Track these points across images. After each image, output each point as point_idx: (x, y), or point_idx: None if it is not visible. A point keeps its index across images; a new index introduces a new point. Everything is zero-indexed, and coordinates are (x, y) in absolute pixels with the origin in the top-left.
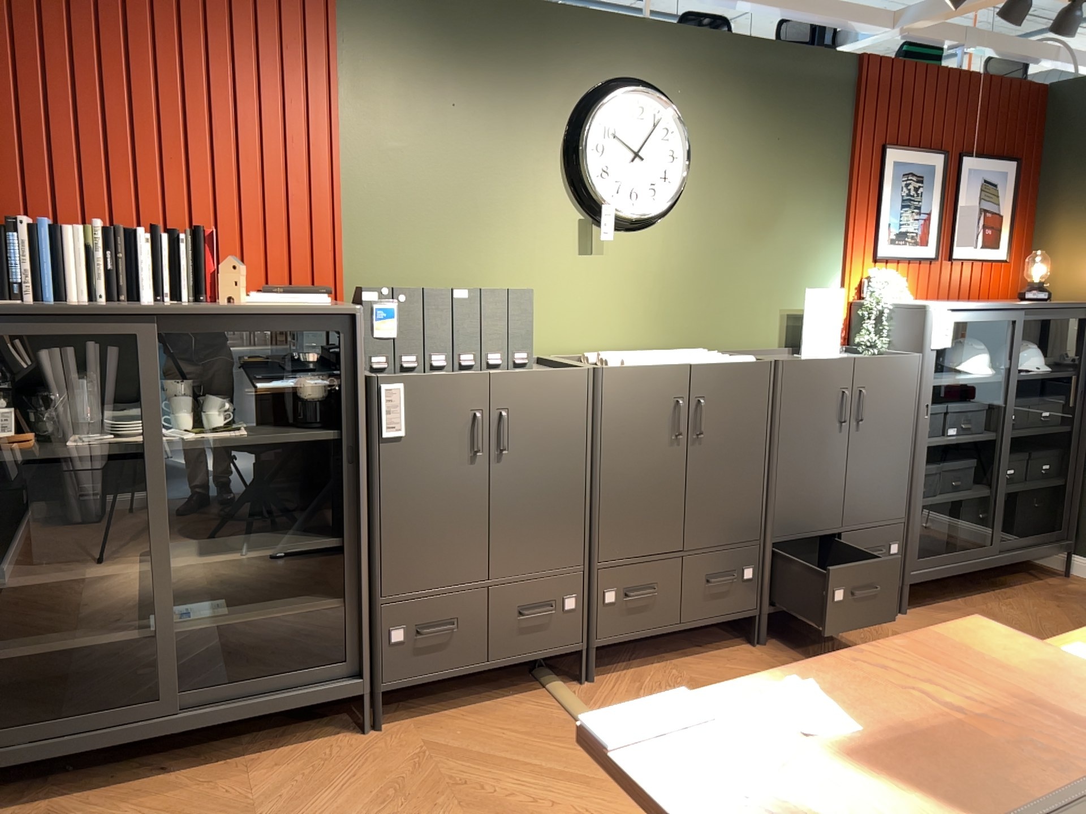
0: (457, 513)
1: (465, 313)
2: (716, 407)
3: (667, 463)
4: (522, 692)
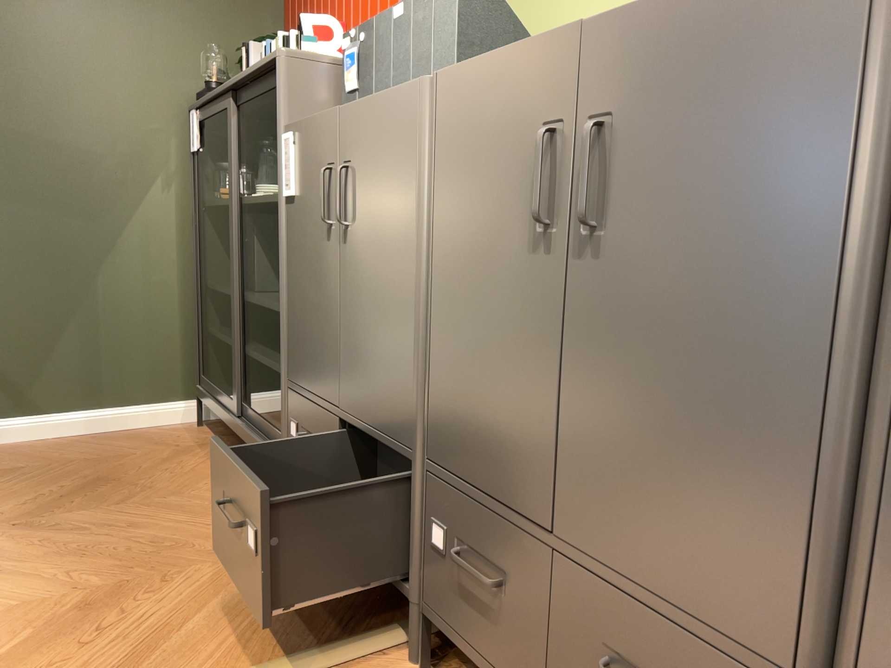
0: (320, 302)
1: (401, 41)
2: (639, 141)
3: (523, 290)
4: (383, 607)
